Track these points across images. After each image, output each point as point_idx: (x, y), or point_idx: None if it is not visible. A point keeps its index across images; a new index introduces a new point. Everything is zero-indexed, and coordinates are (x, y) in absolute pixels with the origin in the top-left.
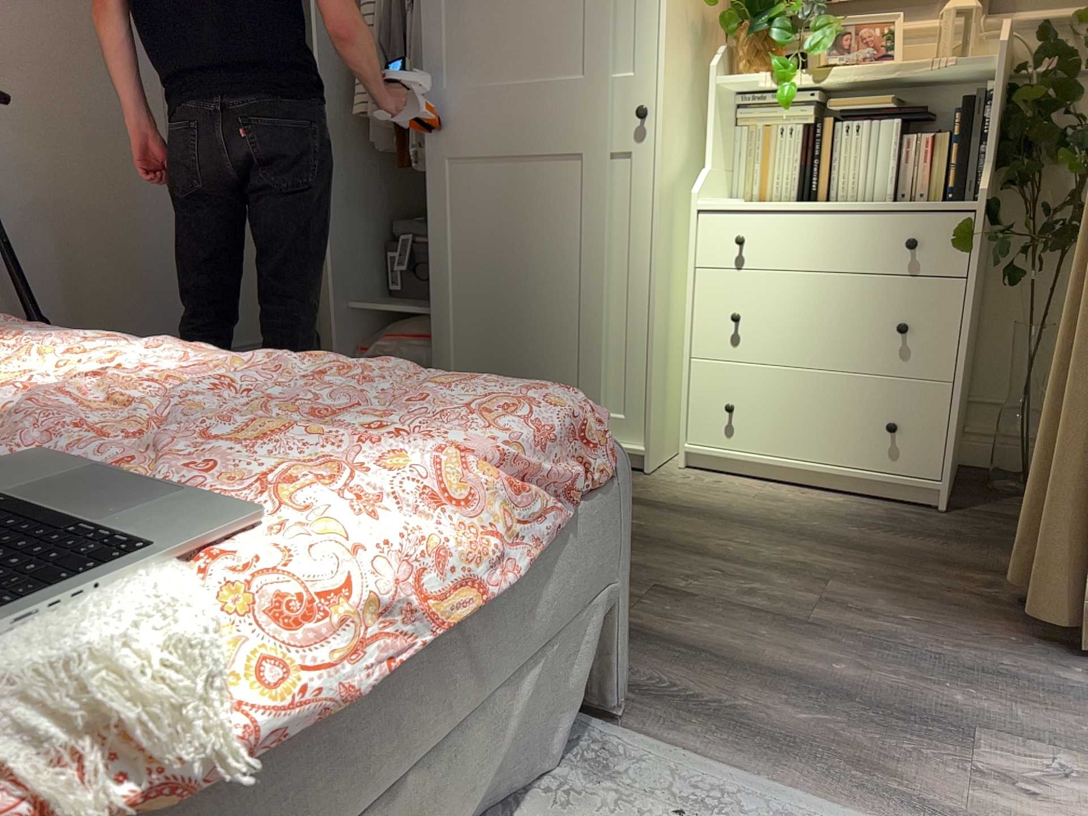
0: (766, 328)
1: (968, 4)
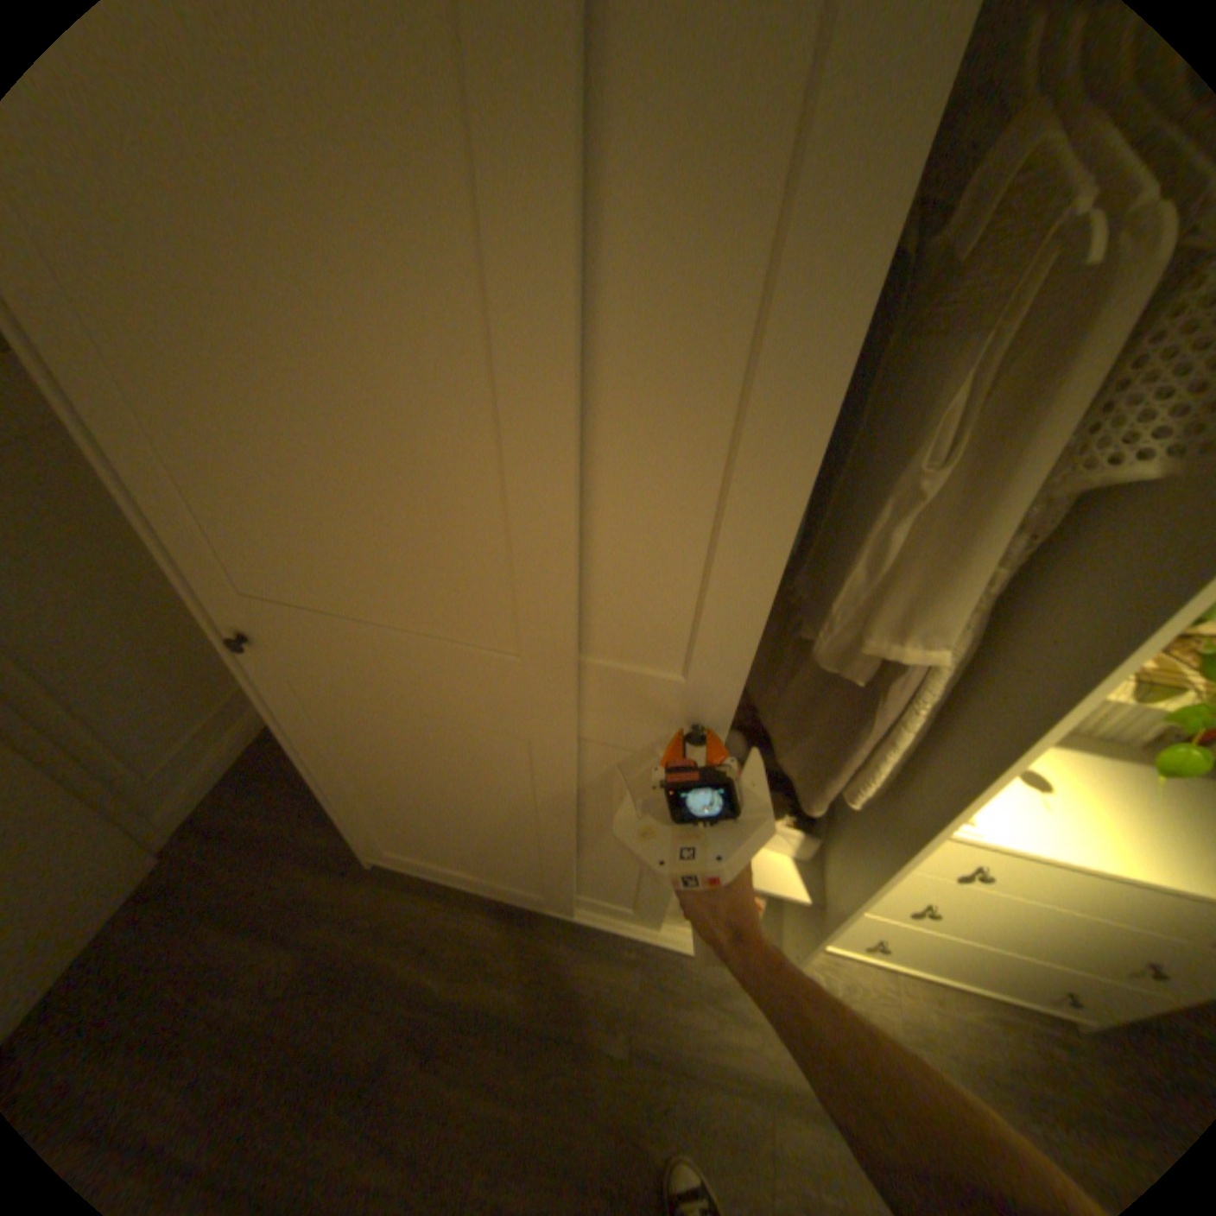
0: (967, 923)
1: None
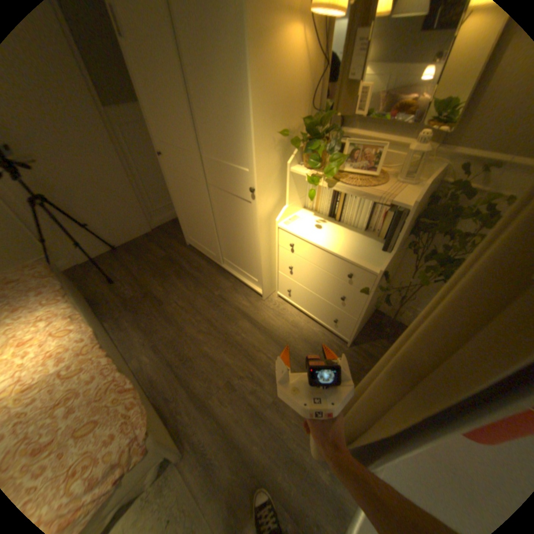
0: (300, 274)
1: (424, 148)
